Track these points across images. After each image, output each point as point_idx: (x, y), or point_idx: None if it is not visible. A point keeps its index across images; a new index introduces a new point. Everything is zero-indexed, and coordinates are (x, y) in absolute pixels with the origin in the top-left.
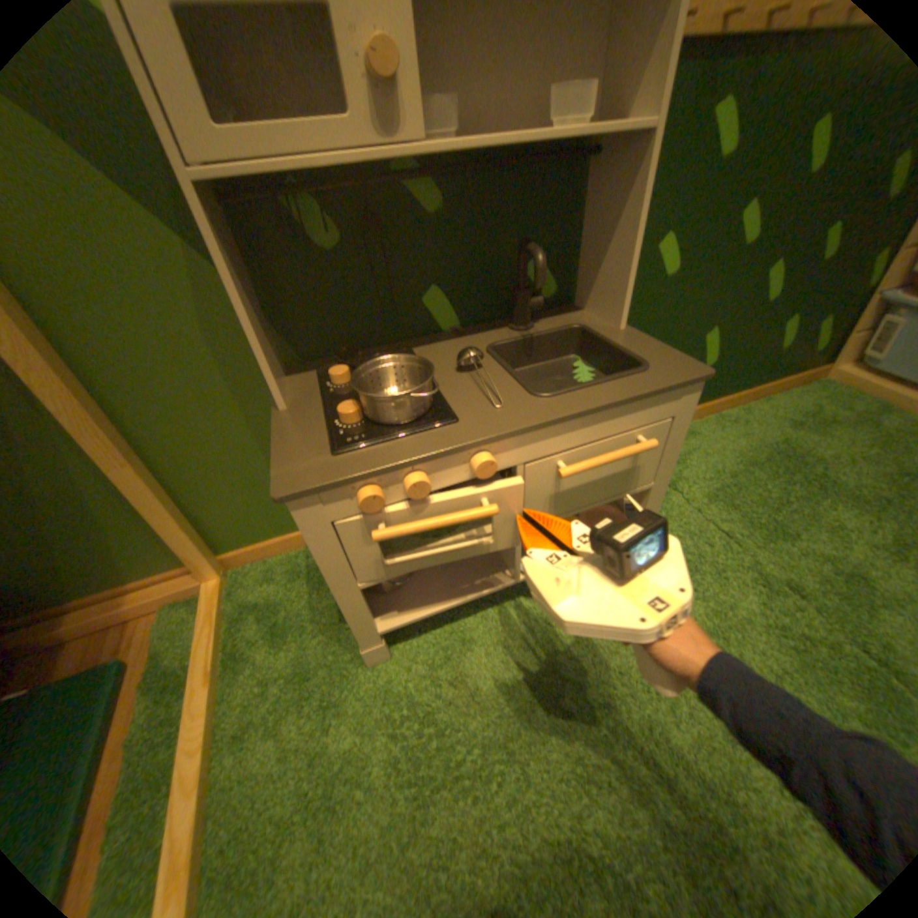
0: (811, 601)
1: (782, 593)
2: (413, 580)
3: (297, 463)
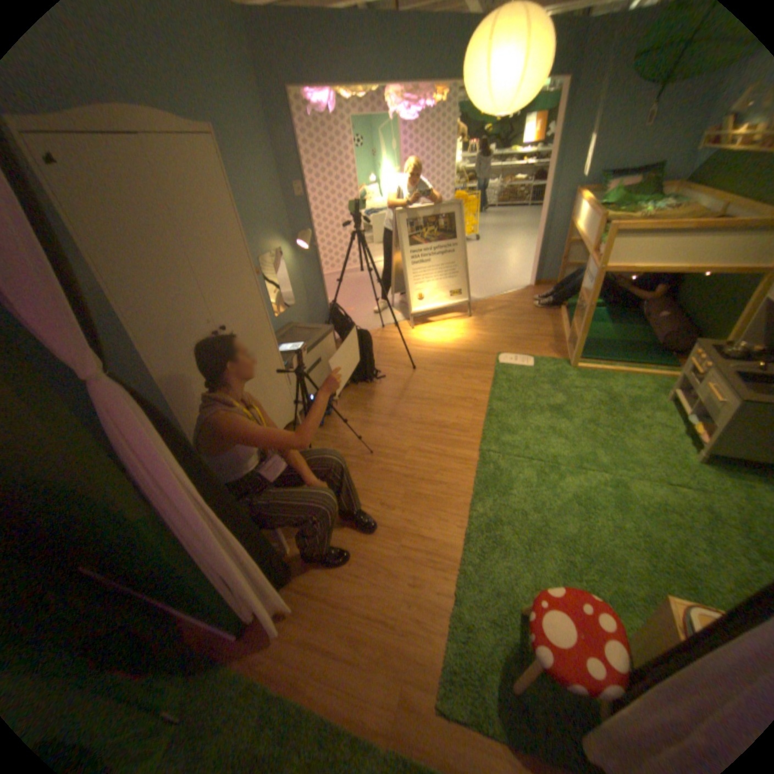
0: (664, 488)
1: (670, 484)
2: (692, 399)
3: (707, 342)
